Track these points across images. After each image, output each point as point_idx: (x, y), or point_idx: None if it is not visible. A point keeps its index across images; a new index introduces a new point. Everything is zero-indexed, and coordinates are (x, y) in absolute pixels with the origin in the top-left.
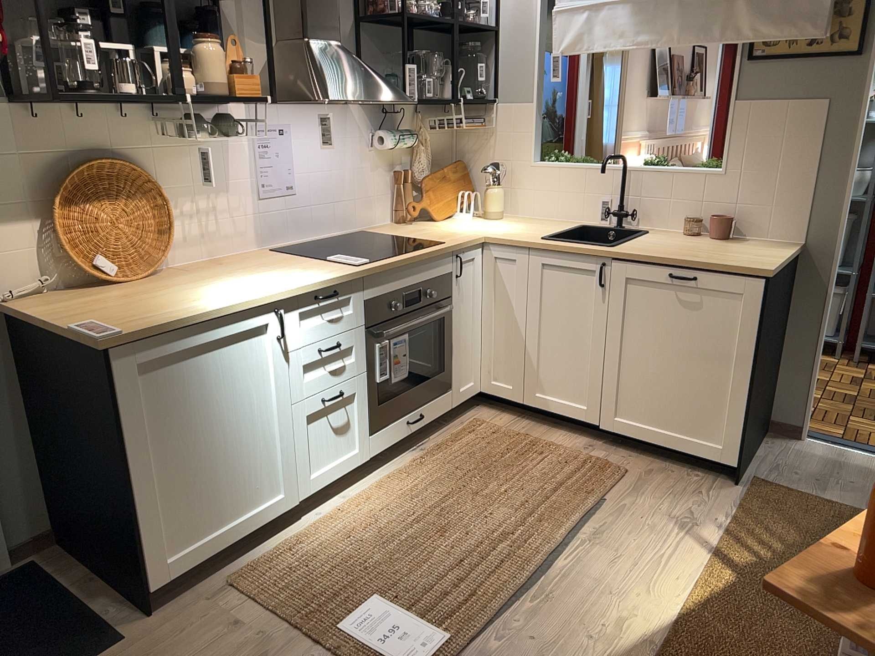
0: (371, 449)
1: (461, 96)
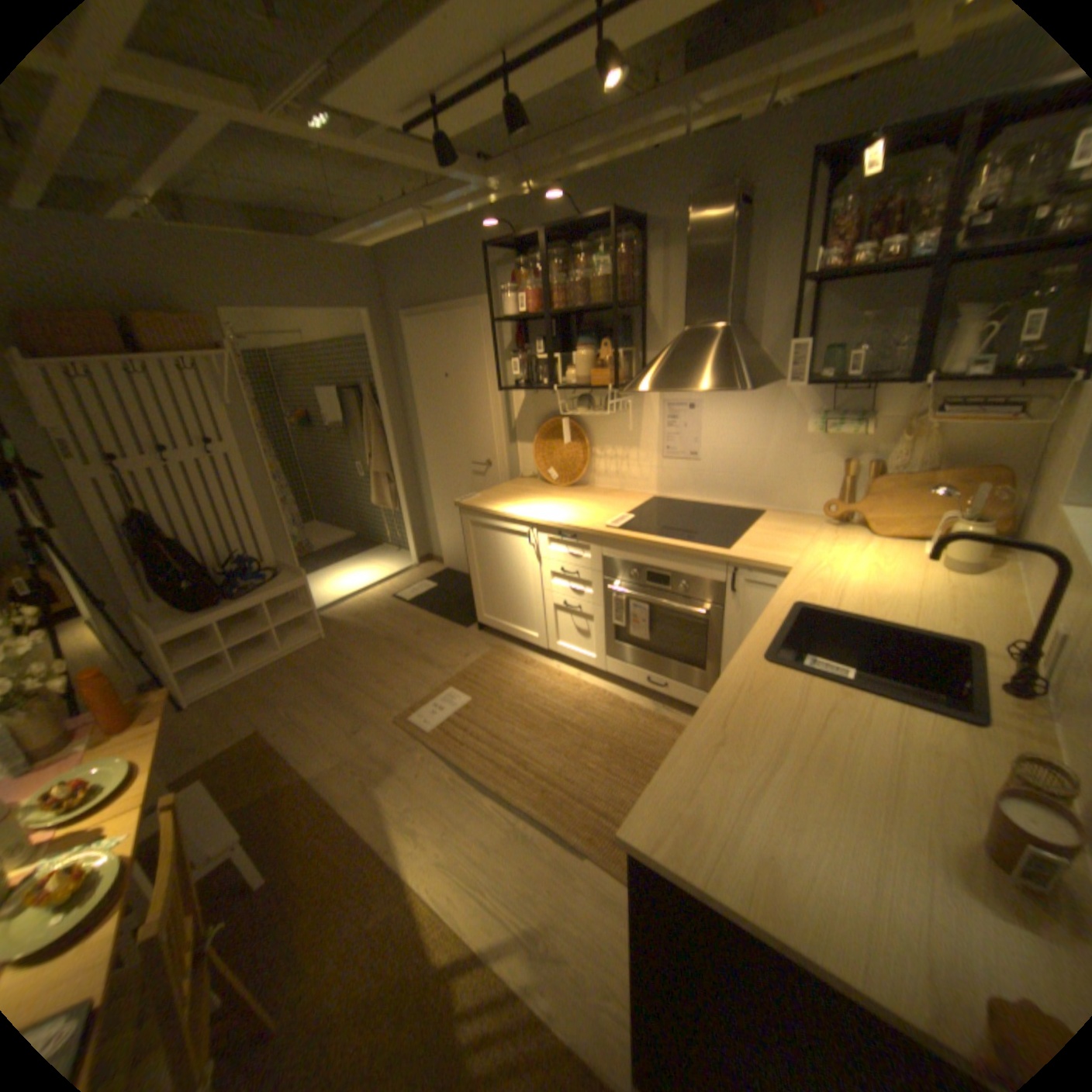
0: (606, 665)
1: (970, 370)
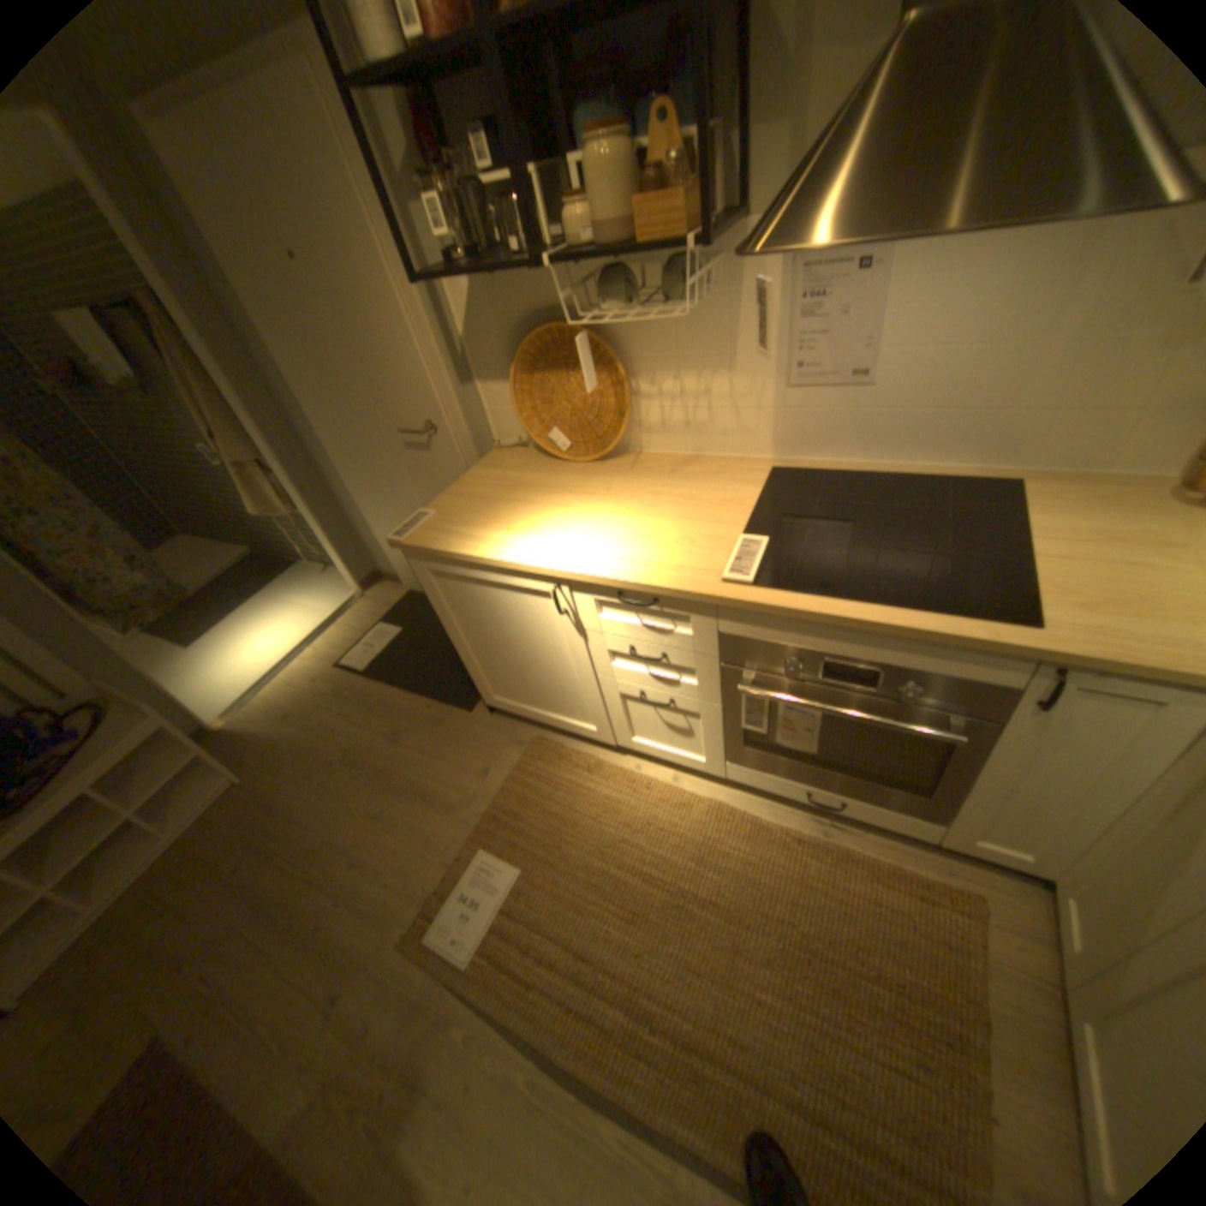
0: (726, 770)
1: None
